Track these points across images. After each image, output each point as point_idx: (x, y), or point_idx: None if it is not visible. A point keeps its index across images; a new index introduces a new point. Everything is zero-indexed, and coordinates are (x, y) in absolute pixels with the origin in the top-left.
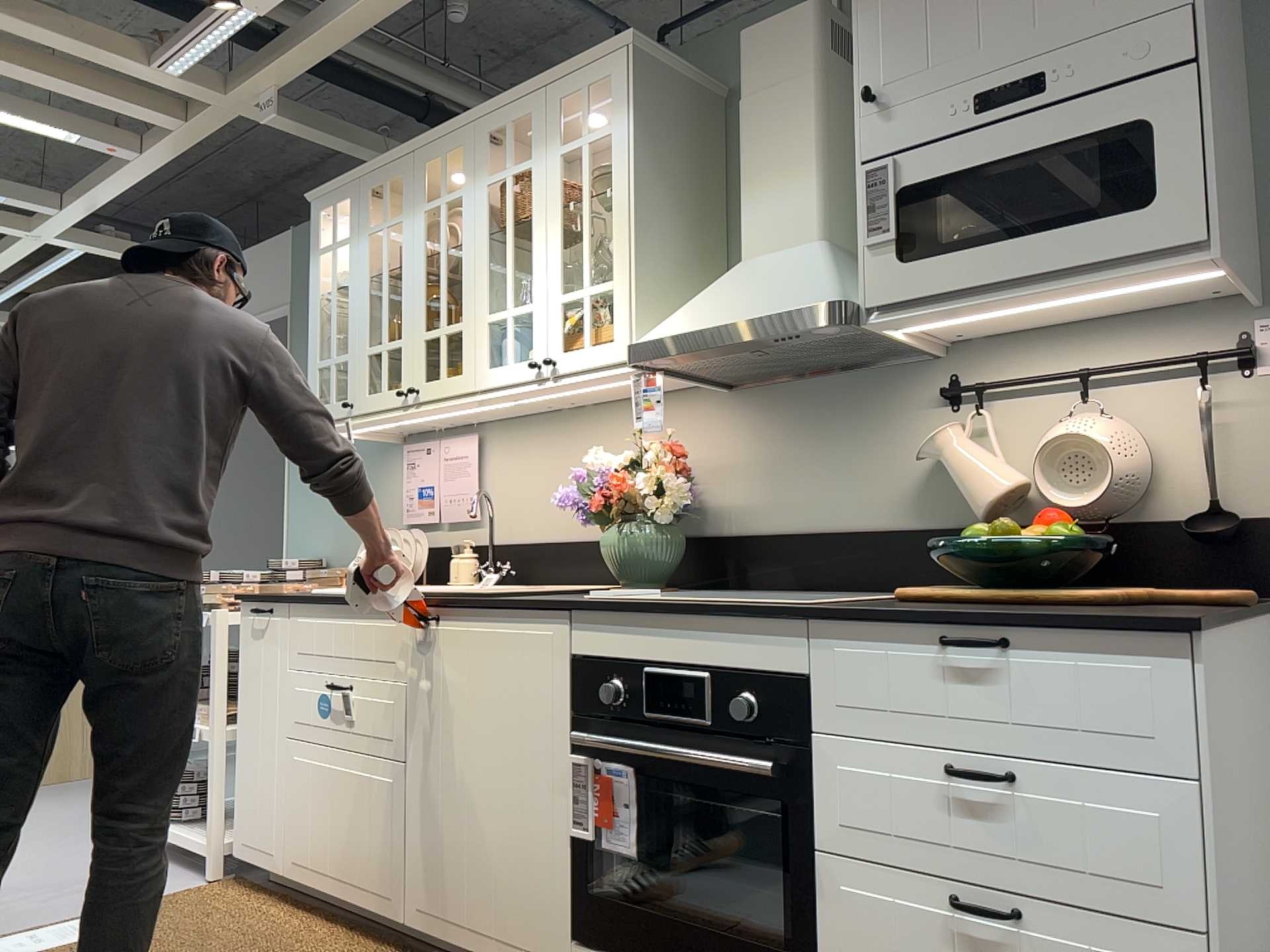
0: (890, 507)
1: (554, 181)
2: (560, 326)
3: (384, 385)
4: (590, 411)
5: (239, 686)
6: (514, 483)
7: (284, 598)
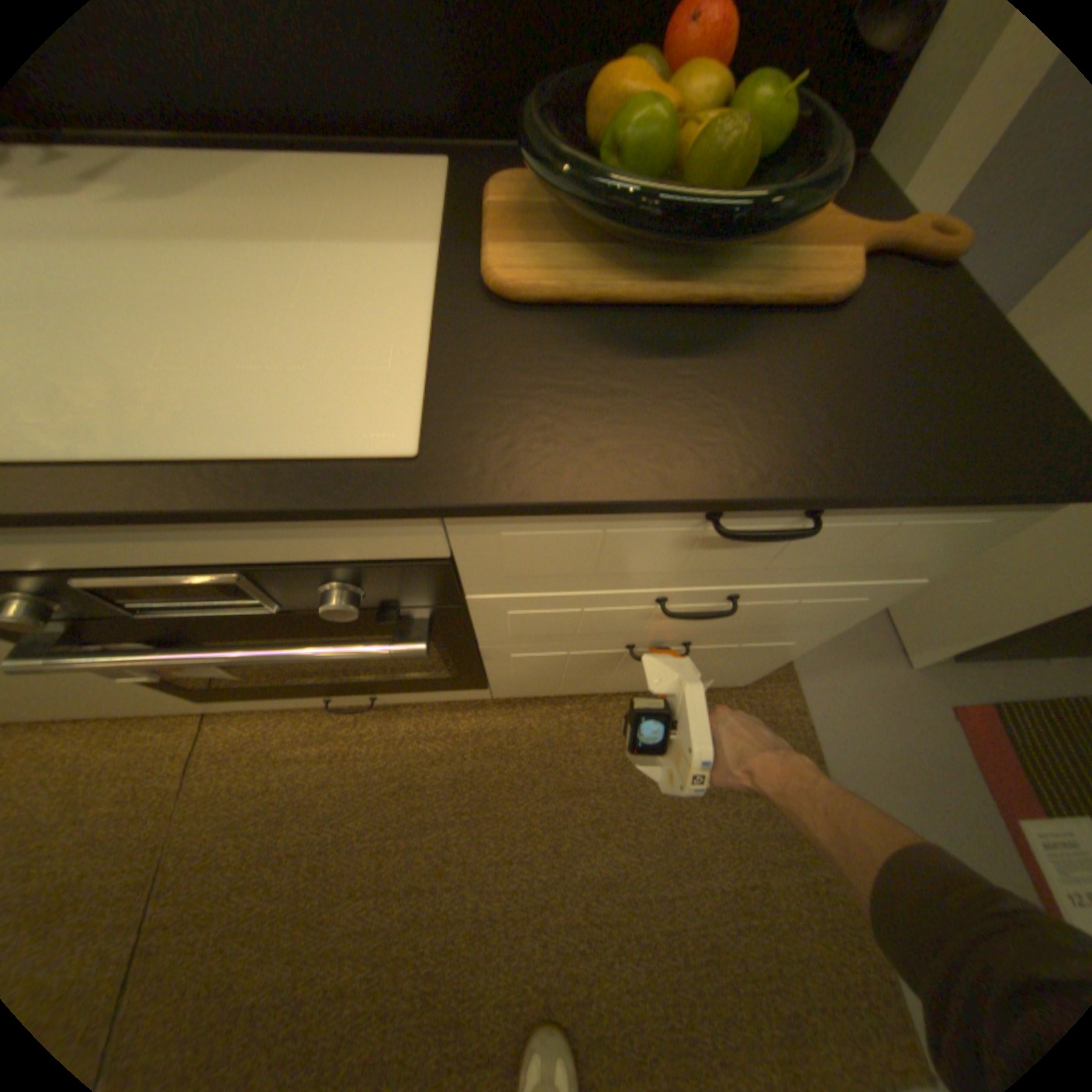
0: None
1: None
2: None
3: None
4: None
5: None
6: None
7: None
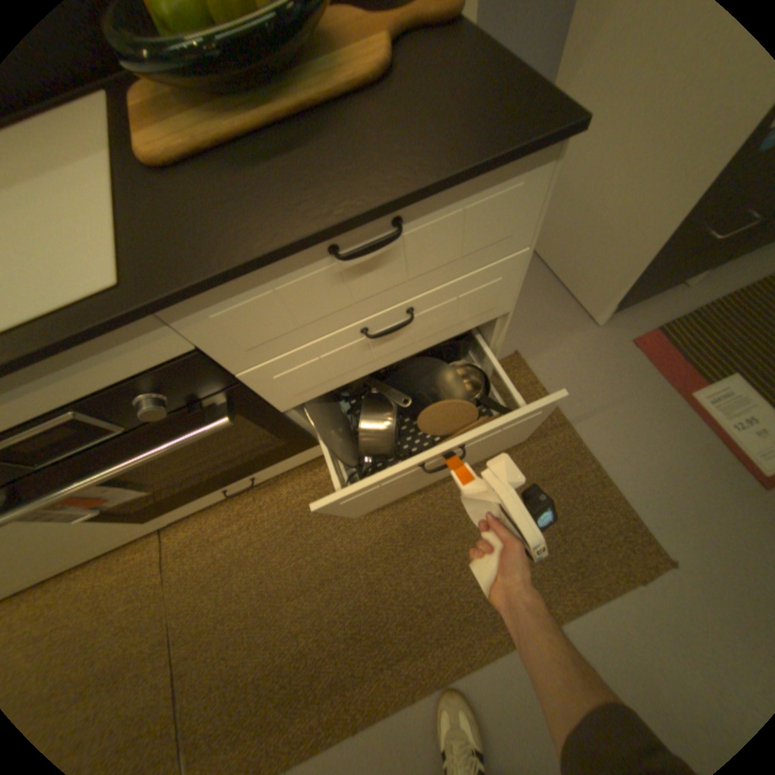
0: None
1: None
2: None
3: None
4: None
5: None
6: None
7: None
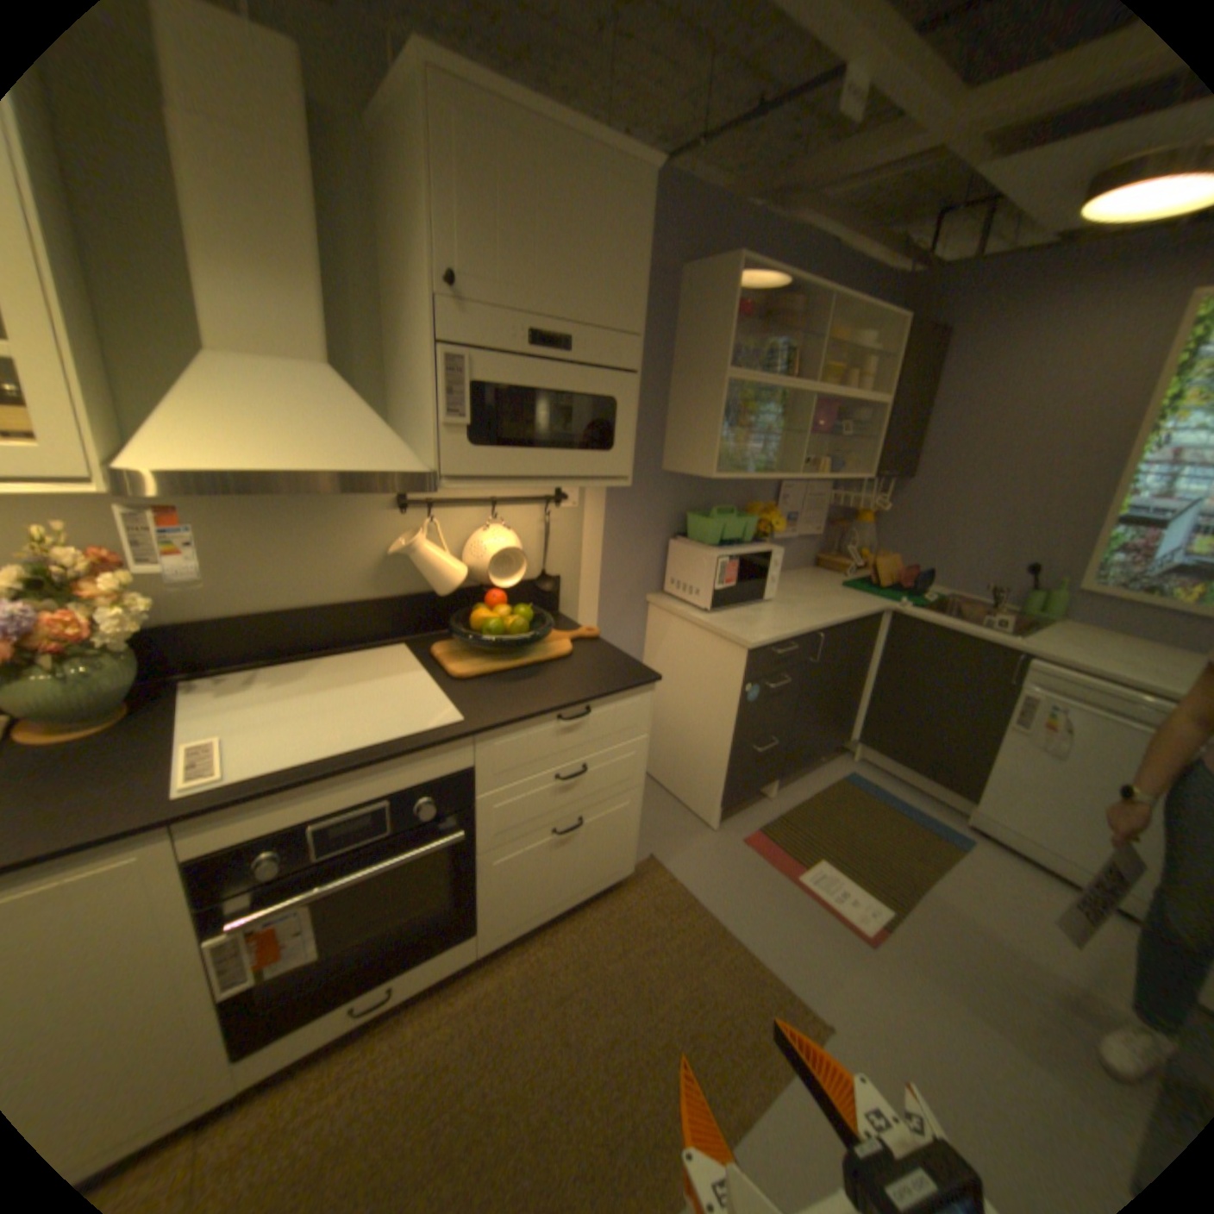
0: (352, 585)
1: None
2: None
3: None
4: None
5: None
6: None
7: None
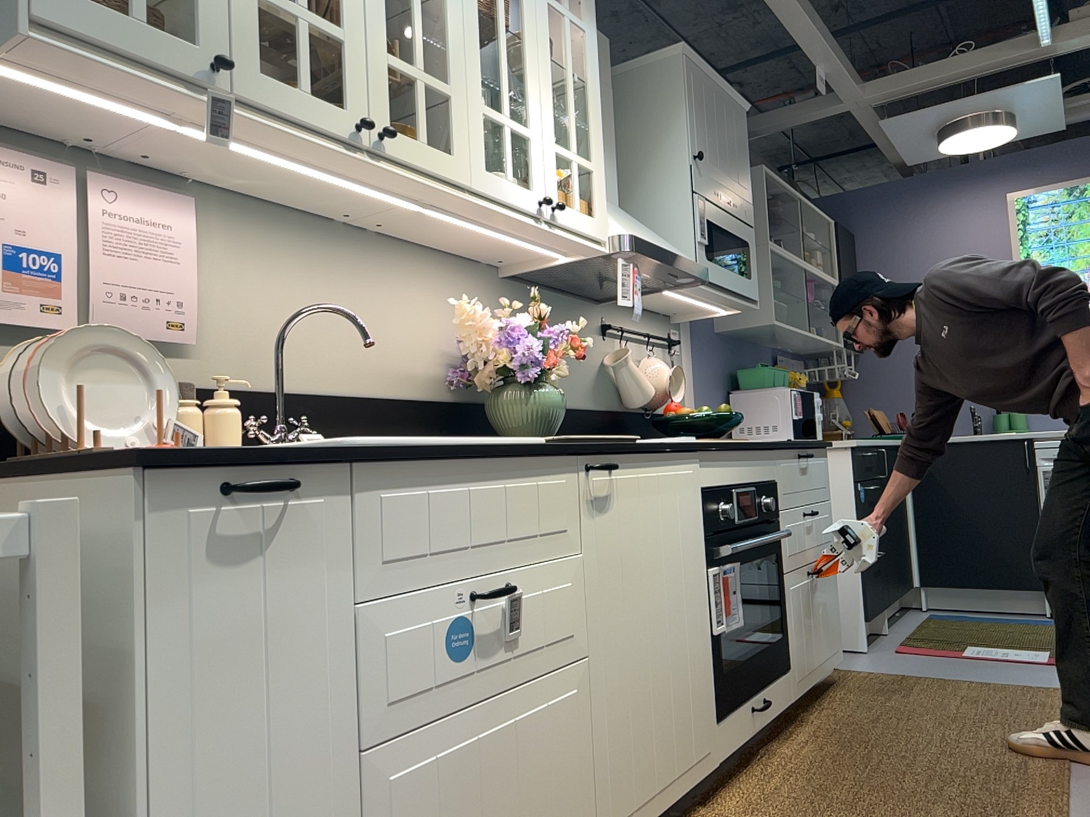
0: (586, 394)
1: (544, 23)
2: (557, 176)
3: (305, 81)
4: (375, 242)
5: (135, 721)
6: (259, 299)
7: (352, 451)
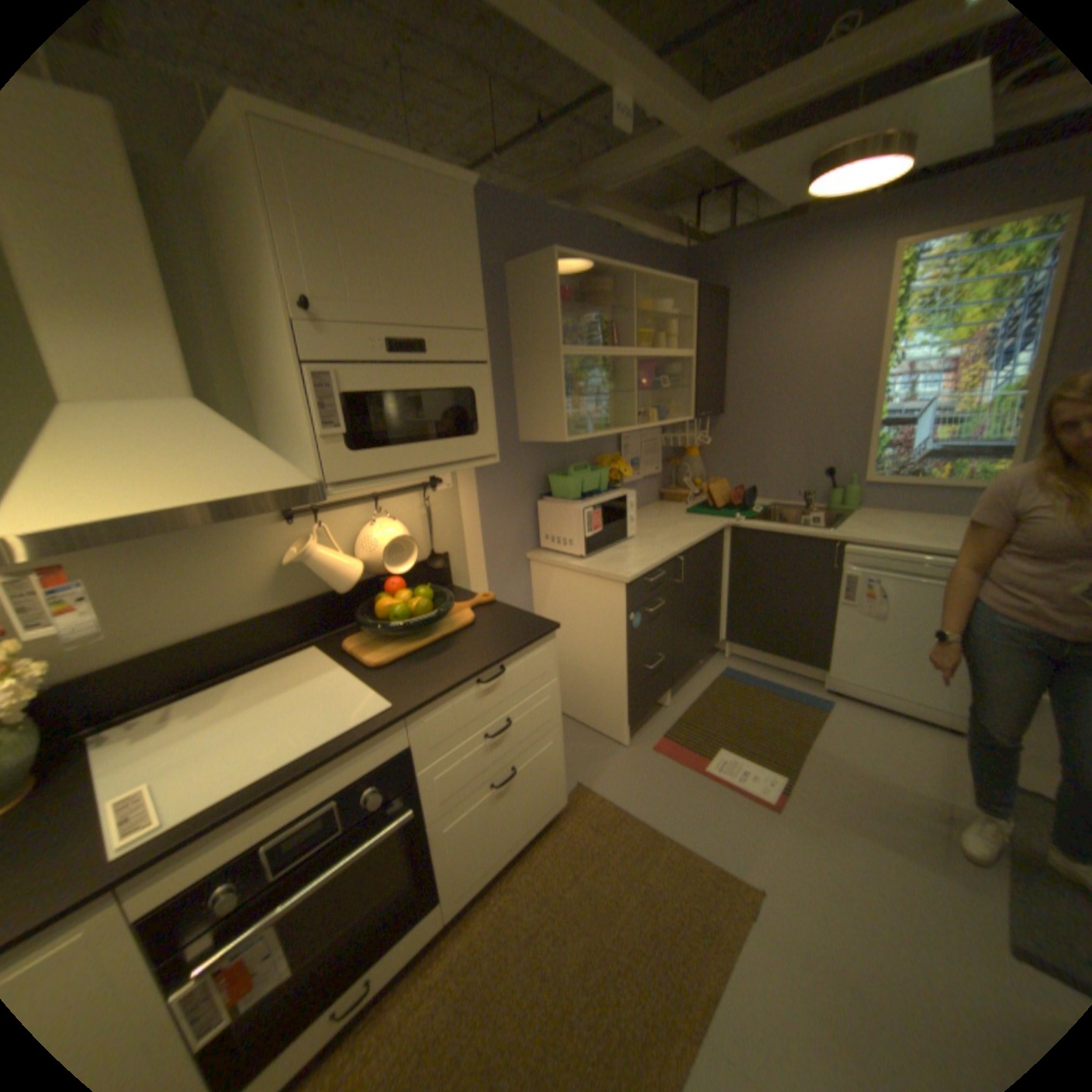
0: (251, 601)
1: None
2: None
3: None
4: None
5: None
6: None
7: None
